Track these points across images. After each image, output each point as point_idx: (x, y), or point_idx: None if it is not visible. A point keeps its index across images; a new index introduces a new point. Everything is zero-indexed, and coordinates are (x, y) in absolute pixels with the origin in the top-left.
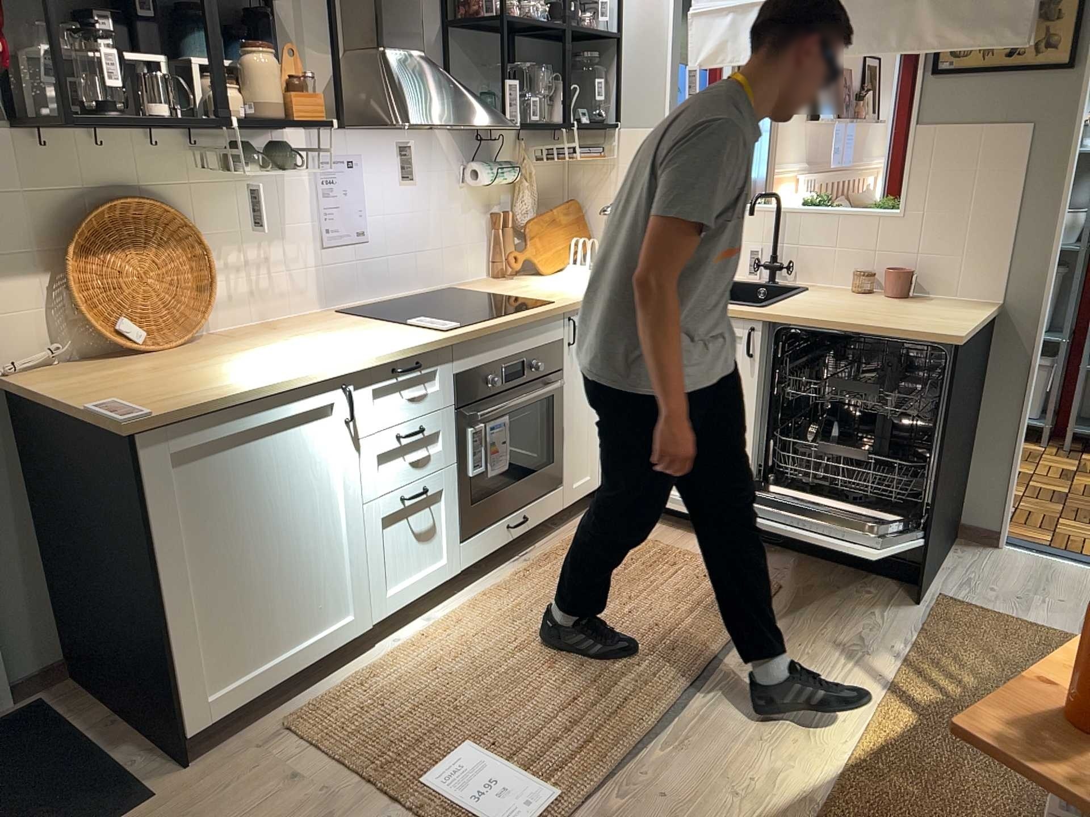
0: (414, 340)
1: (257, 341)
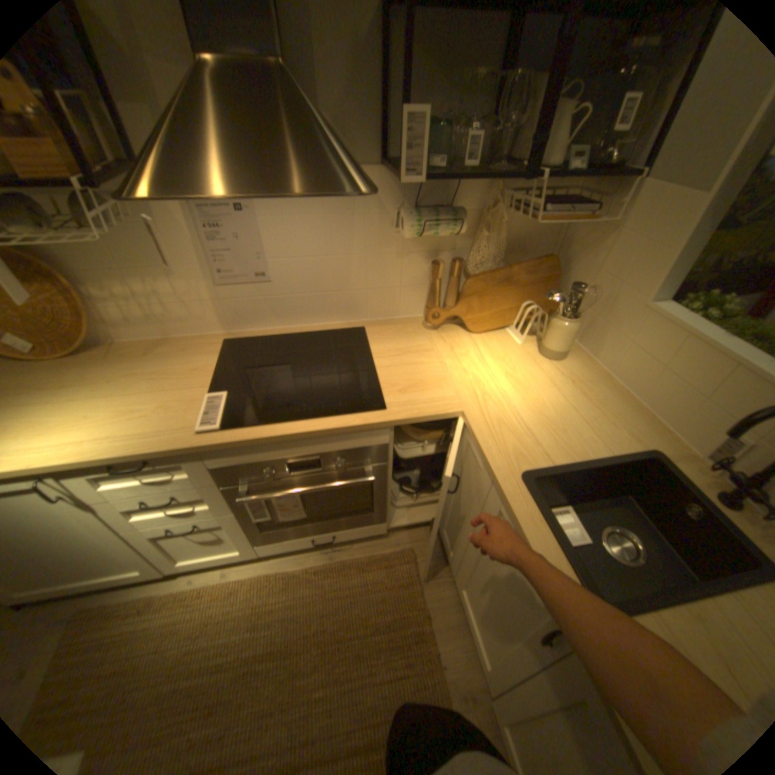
0: (149, 439)
1: (100, 370)
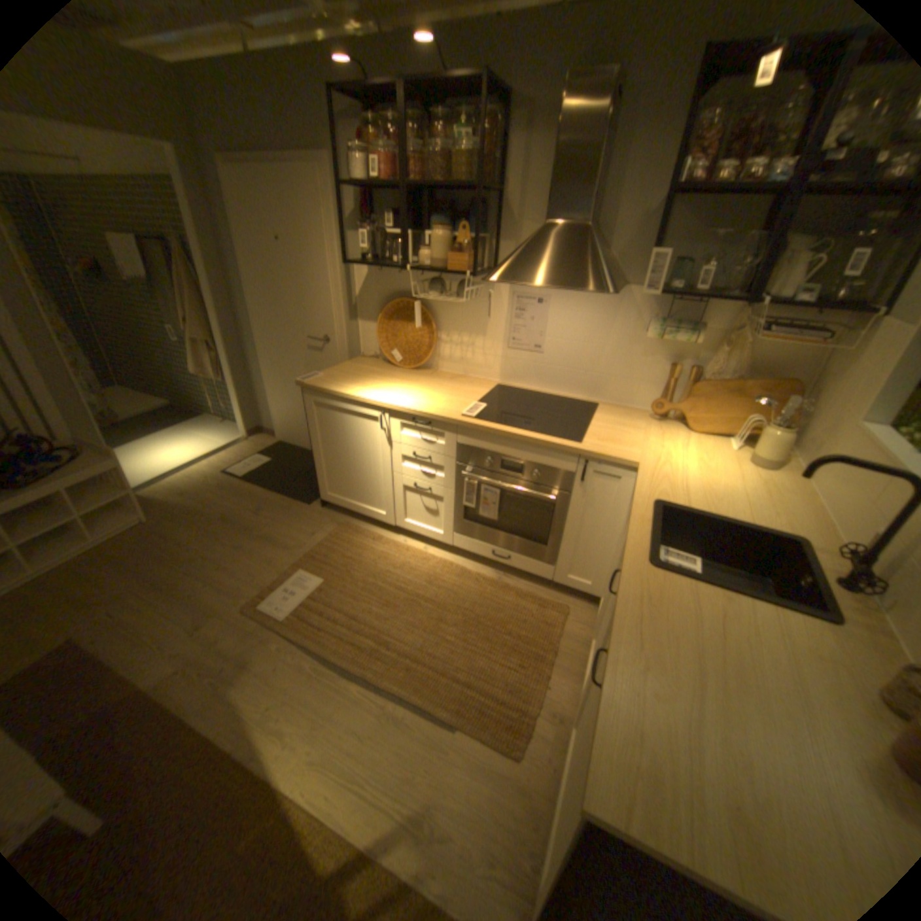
0: (437, 411)
1: (426, 380)
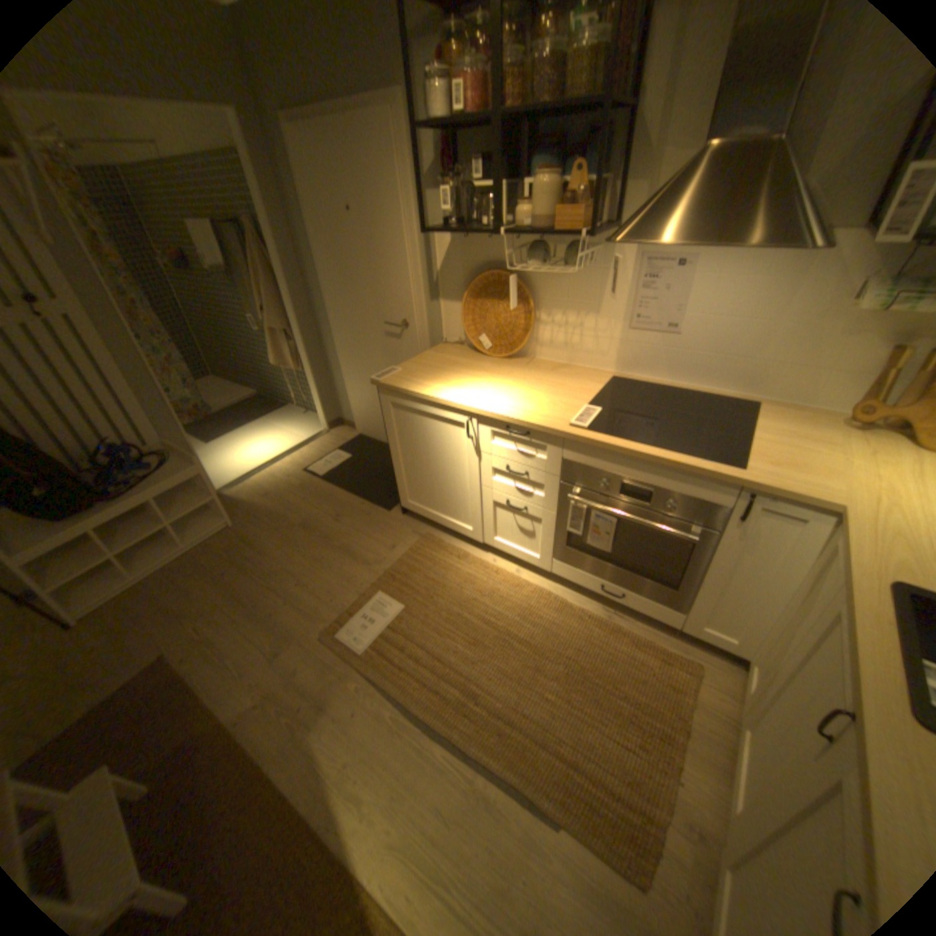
0: (537, 417)
1: (521, 372)
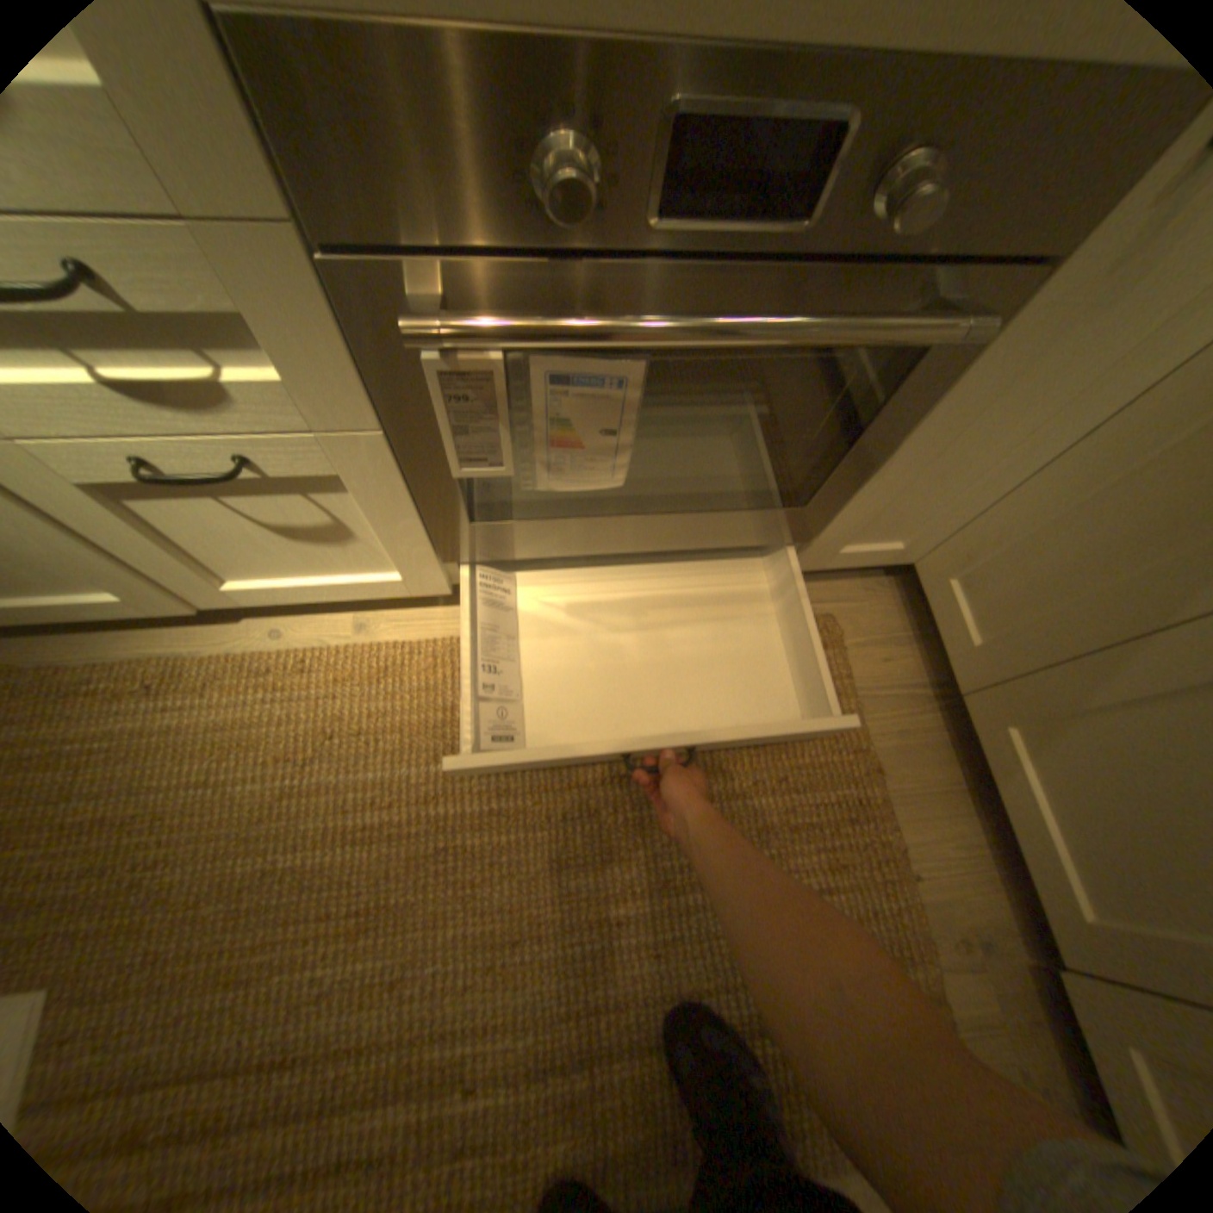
0: None
1: None
